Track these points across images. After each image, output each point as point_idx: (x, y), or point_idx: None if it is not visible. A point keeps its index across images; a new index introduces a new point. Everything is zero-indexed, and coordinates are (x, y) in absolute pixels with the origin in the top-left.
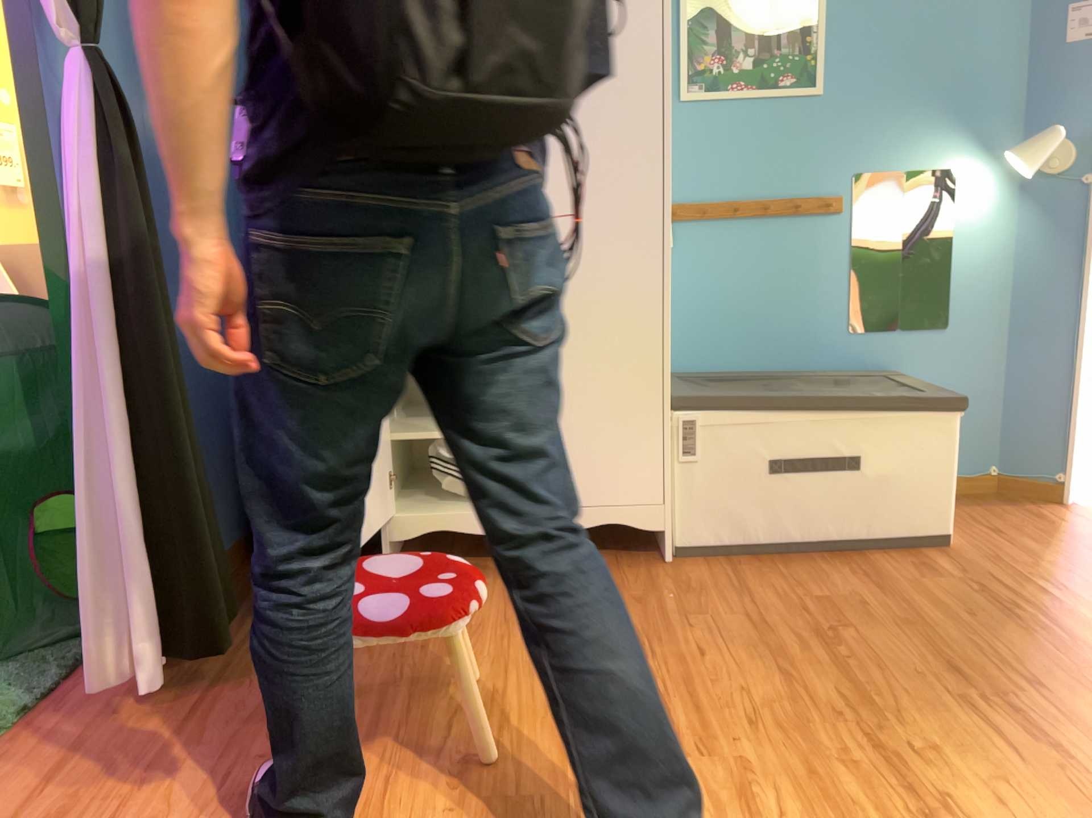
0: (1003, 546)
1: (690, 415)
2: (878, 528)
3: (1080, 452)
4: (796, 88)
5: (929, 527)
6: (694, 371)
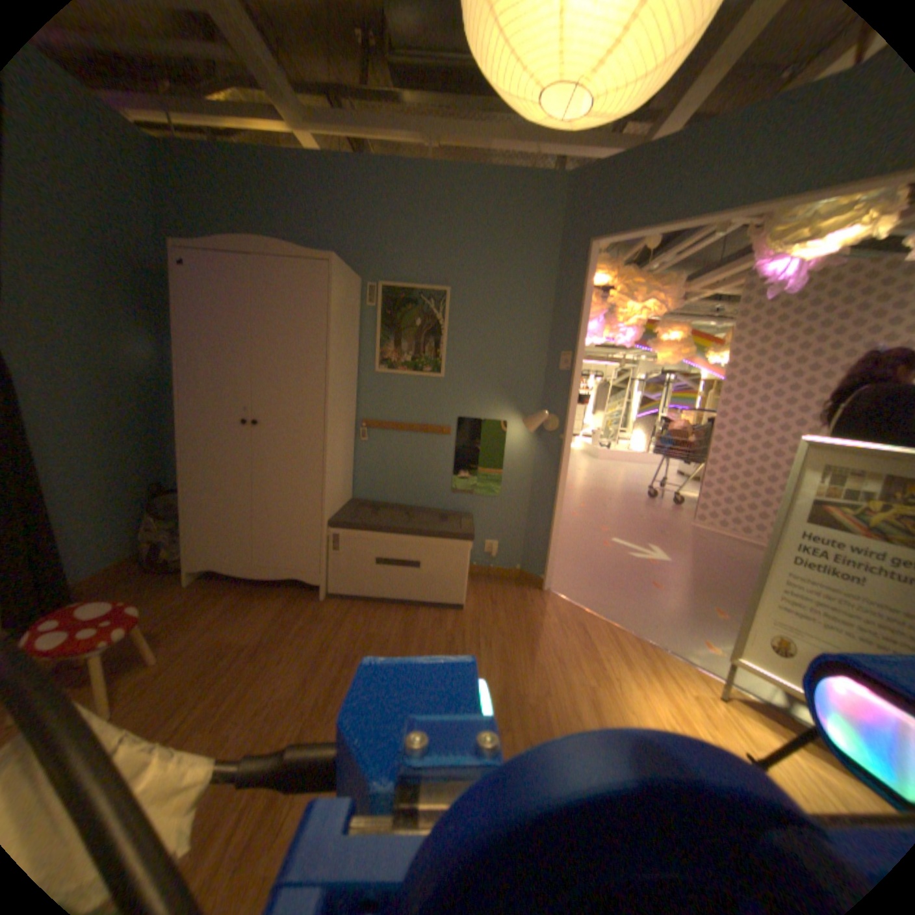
0: (489, 612)
1: (338, 530)
2: (429, 596)
3: (552, 565)
4: (430, 373)
5: (453, 598)
6: (372, 501)
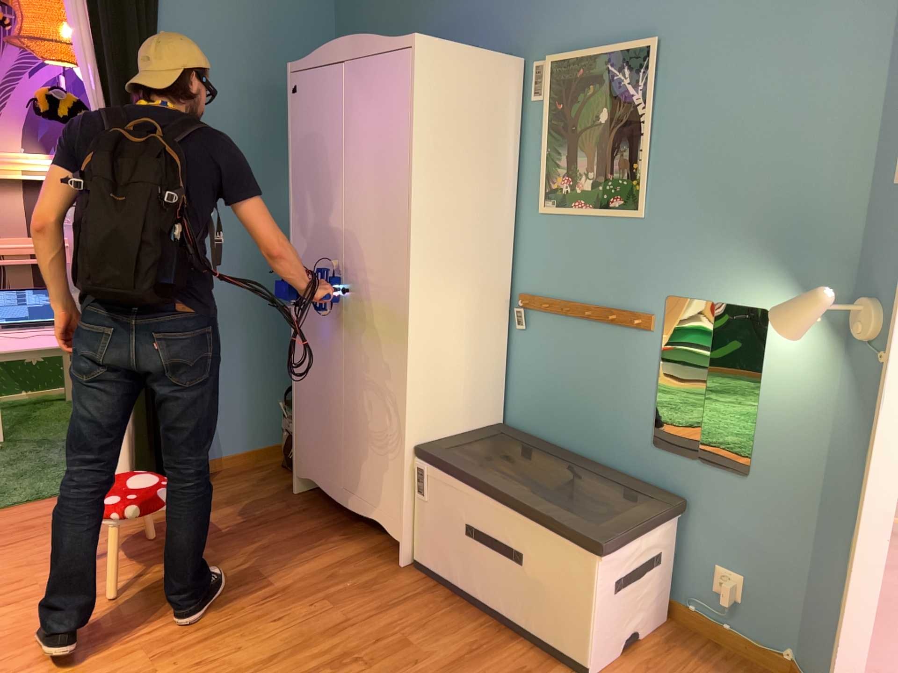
0: None
1: (425, 465)
2: (537, 626)
3: None
4: (622, 209)
5: (575, 650)
6: (526, 434)
